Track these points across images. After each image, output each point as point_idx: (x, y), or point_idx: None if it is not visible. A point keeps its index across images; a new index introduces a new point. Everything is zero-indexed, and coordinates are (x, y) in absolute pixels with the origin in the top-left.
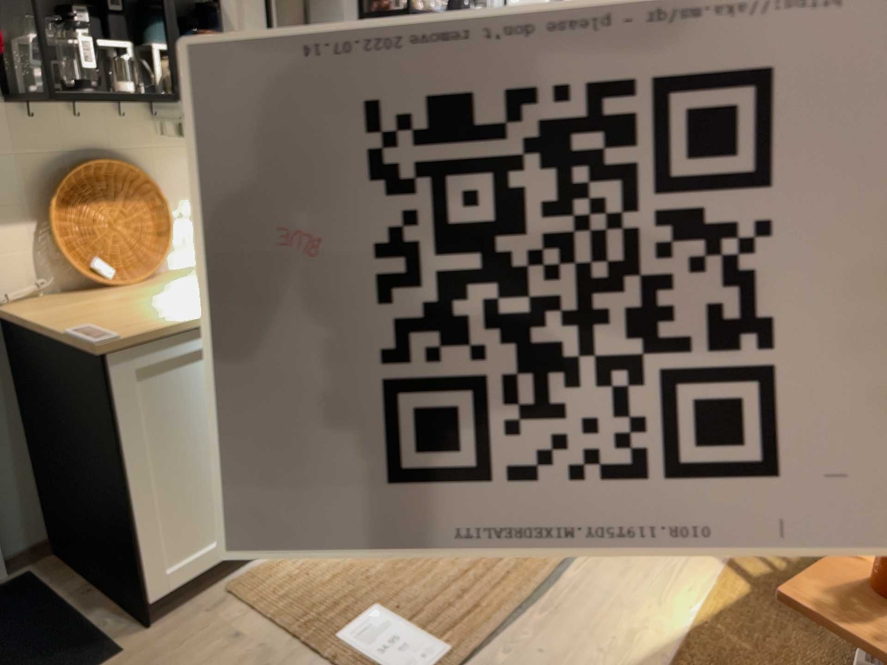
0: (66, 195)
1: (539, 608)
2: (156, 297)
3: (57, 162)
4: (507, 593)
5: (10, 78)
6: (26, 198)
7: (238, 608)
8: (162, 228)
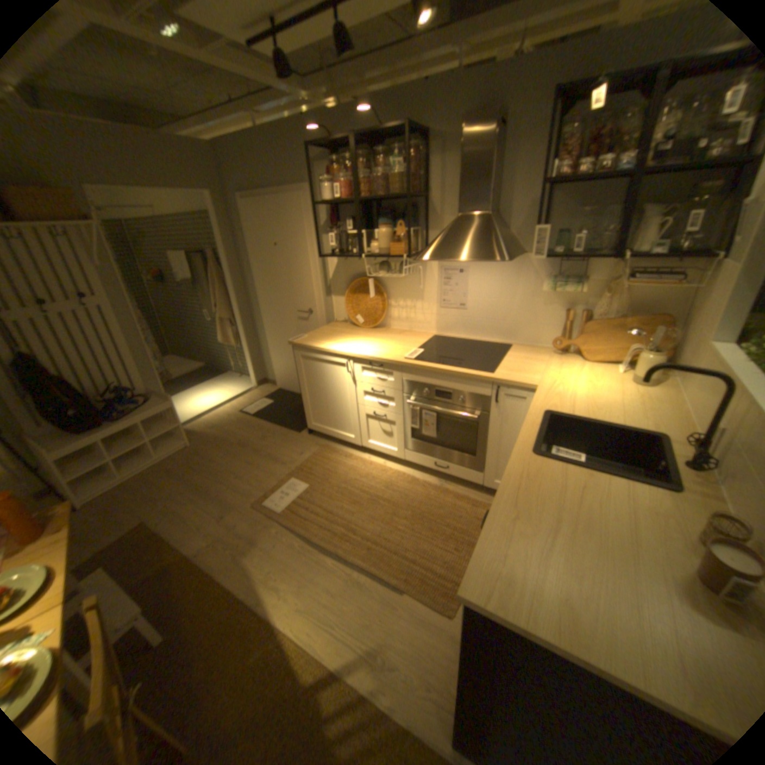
0: (354, 289)
1: (303, 545)
2: (346, 335)
3: (355, 277)
4: (314, 530)
5: (343, 245)
6: (345, 288)
7: (316, 450)
8: (384, 309)
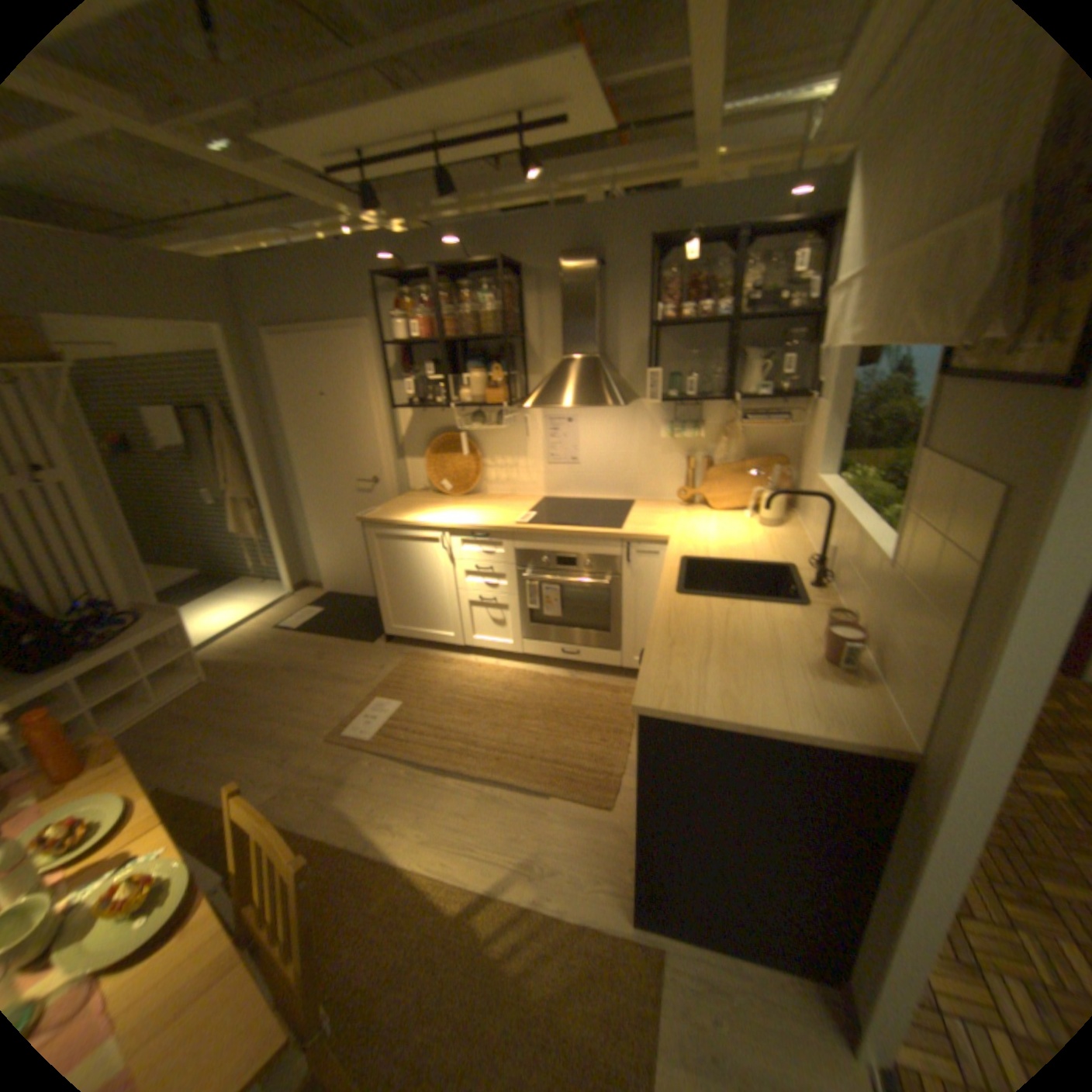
0: (436, 447)
1: (410, 770)
2: (432, 505)
3: (436, 432)
4: (421, 750)
5: (419, 394)
6: (424, 446)
7: (400, 659)
8: (477, 470)
